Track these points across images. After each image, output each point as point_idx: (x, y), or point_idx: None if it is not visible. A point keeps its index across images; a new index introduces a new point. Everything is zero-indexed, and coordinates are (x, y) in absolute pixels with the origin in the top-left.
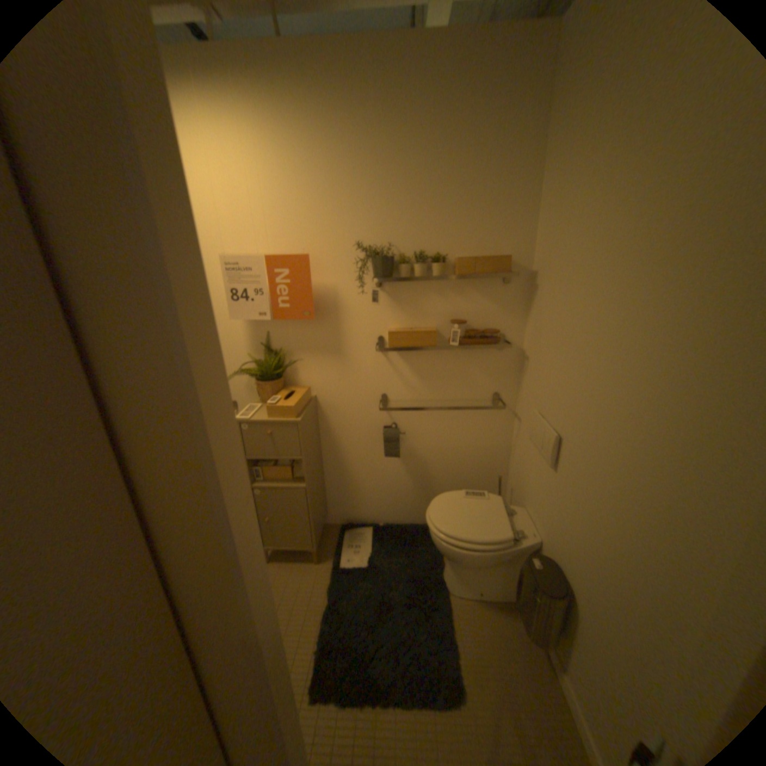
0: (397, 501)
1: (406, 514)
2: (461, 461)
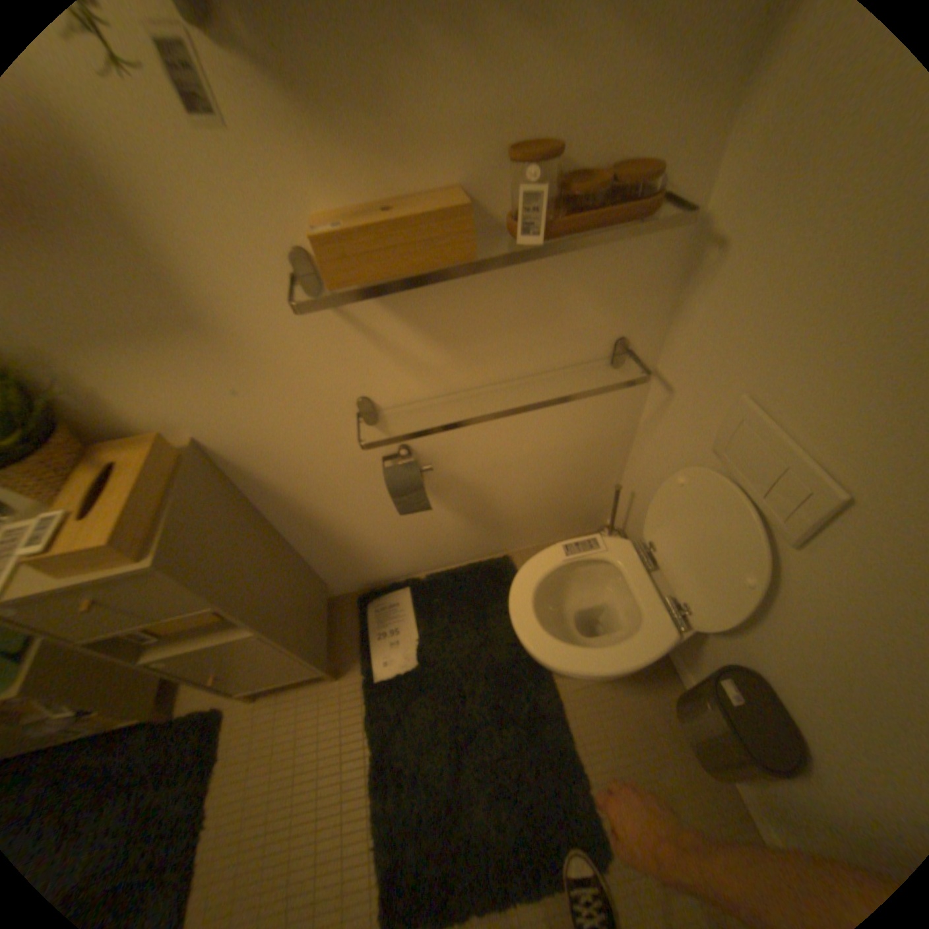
0: (439, 544)
1: (457, 553)
2: (543, 469)
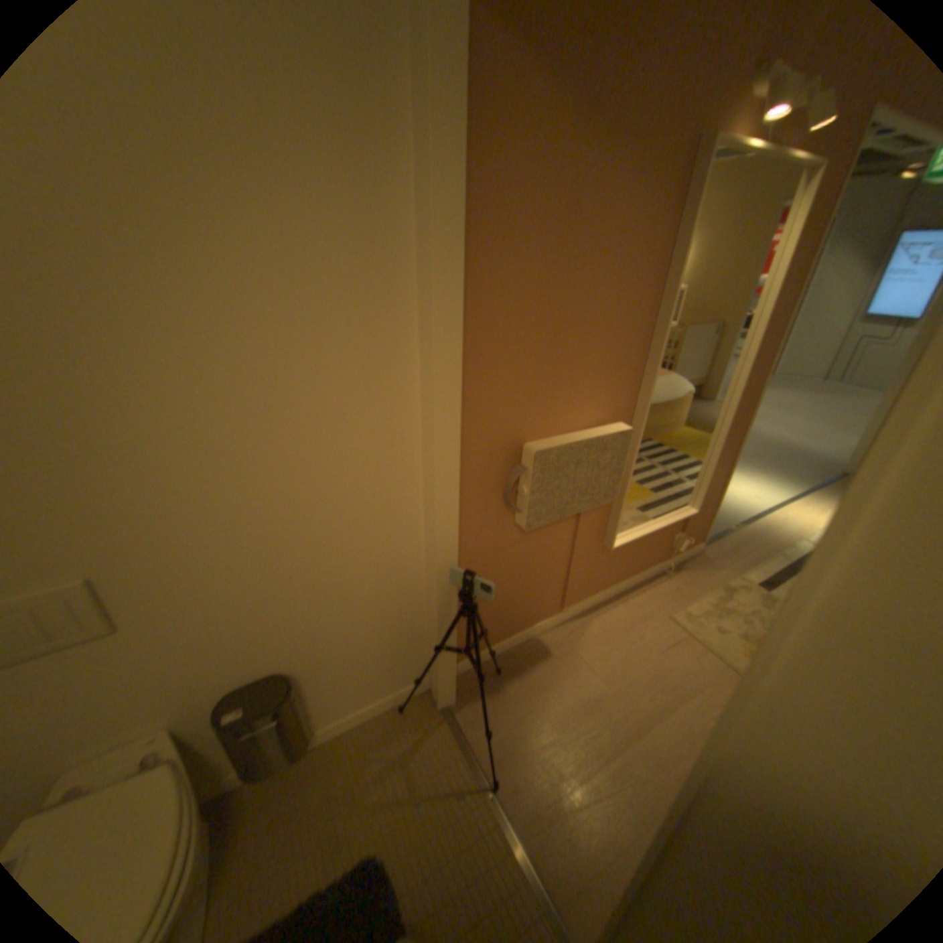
0: None
1: None
2: None
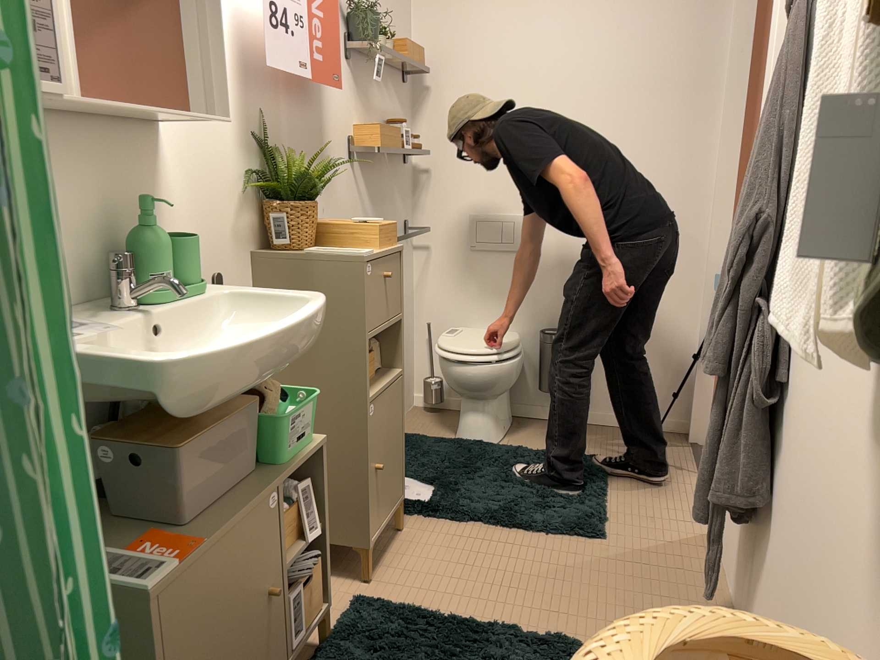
0: None
1: None
2: None
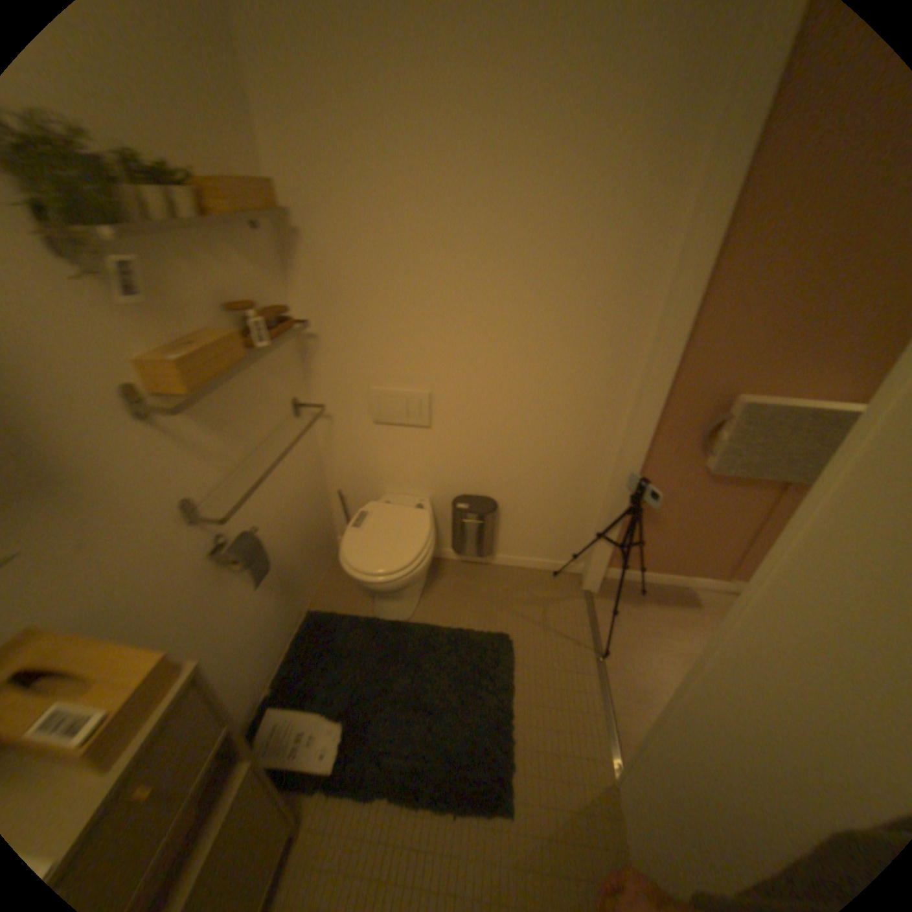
0: (265, 640)
1: (278, 642)
2: (297, 512)
